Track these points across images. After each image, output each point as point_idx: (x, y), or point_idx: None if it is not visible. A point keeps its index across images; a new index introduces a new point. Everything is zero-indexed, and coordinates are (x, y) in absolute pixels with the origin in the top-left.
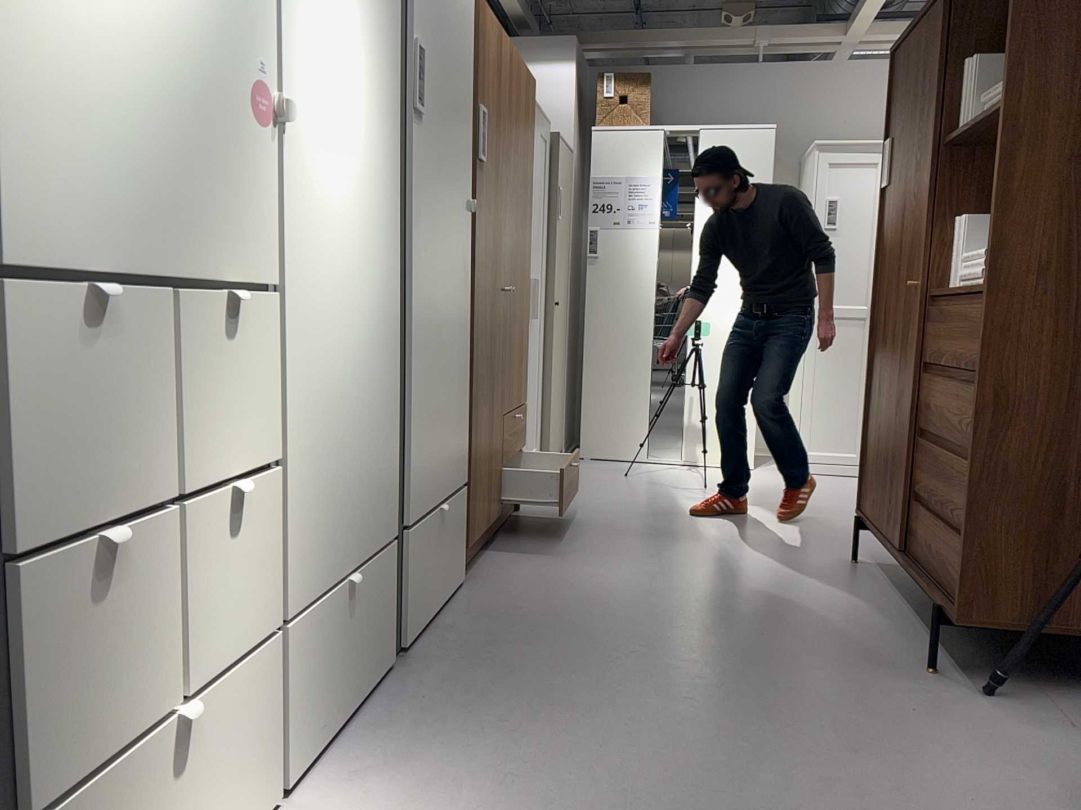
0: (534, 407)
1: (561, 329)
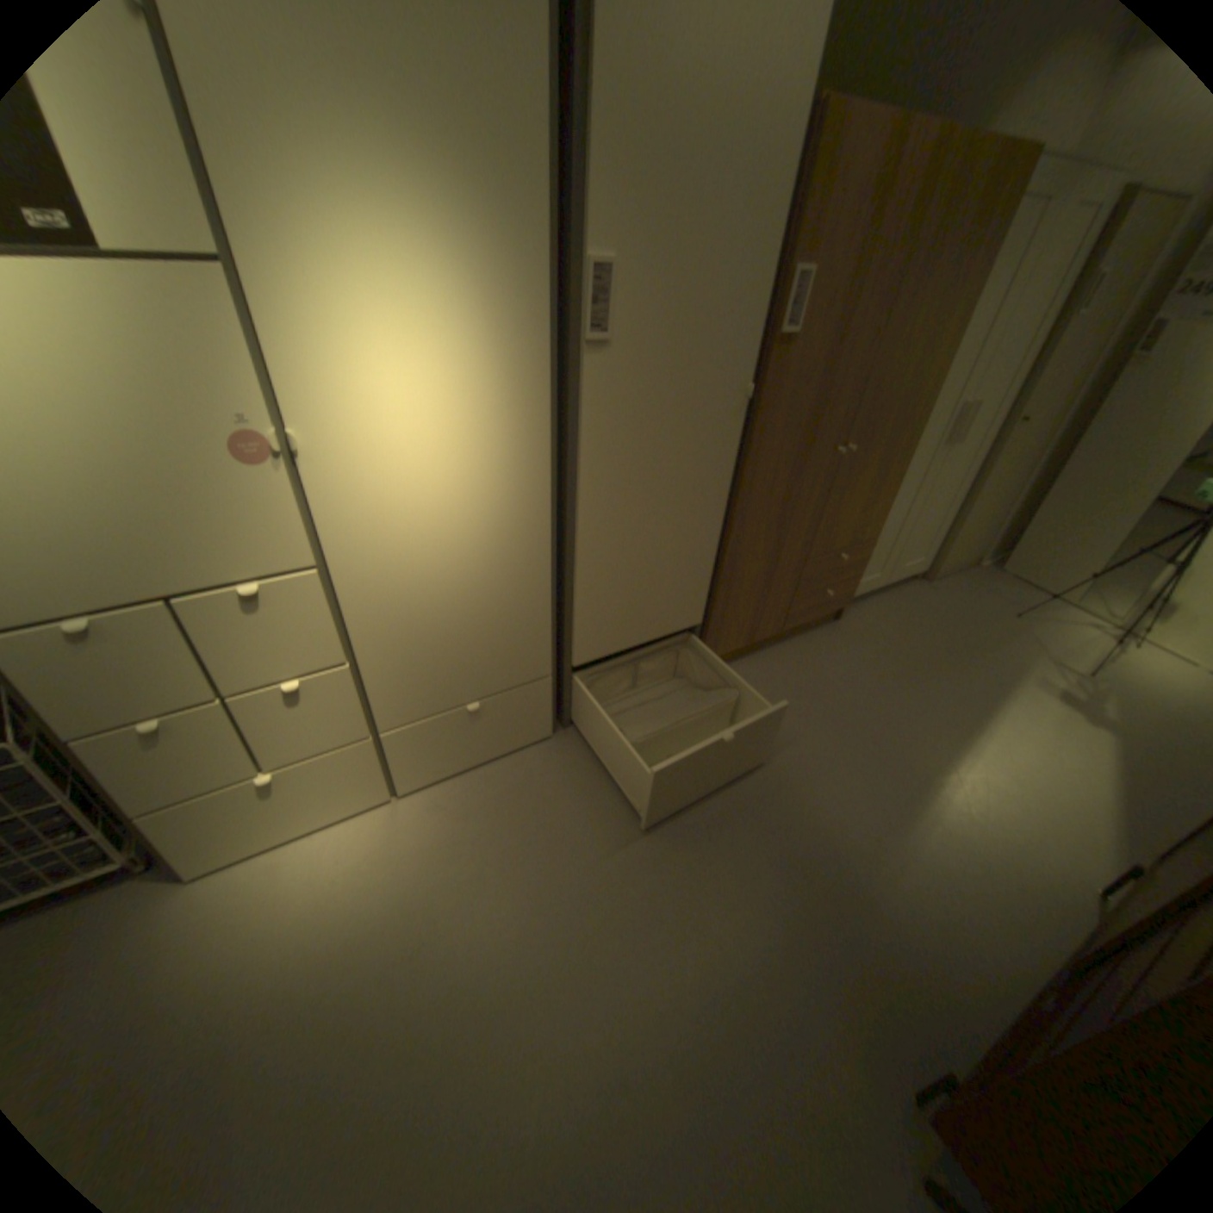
0: (938, 523)
1: (1032, 444)
